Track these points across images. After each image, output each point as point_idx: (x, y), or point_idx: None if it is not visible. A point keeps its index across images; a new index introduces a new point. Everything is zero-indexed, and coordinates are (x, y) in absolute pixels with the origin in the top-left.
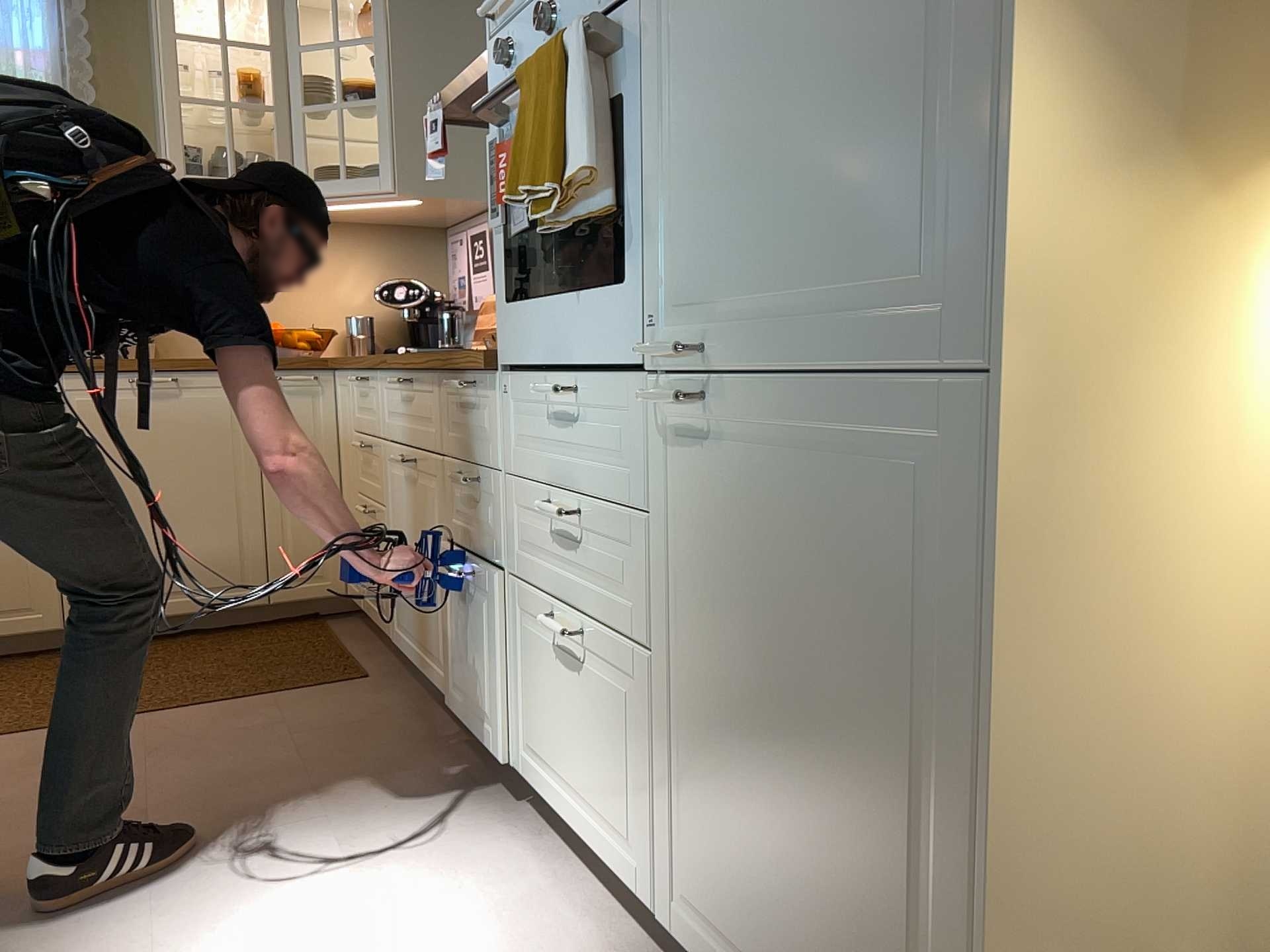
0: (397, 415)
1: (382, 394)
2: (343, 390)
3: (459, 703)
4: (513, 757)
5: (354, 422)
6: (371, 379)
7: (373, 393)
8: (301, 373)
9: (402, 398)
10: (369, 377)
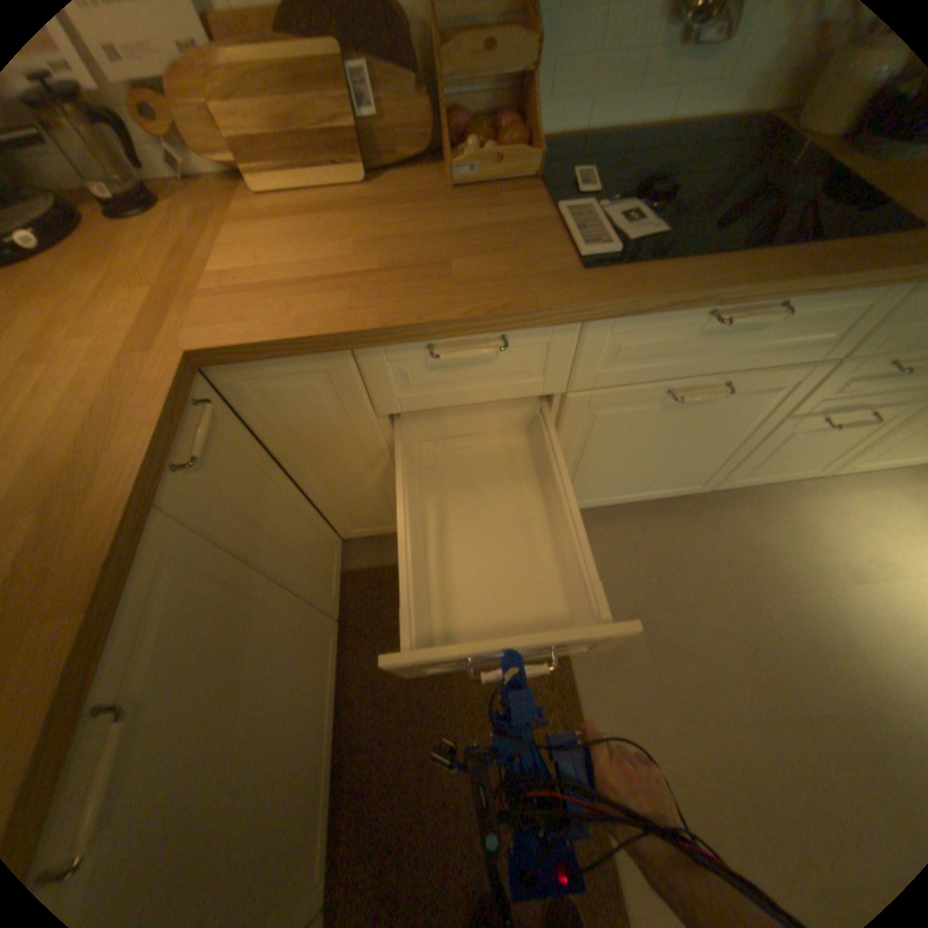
0: (667, 353)
1: (596, 343)
2: (295, 380)
3: (730, 485)
4: (830, 472)
5: (385, 406)
6: (528, 334)
7: (529, 349)
8: (178, 416)
9: (704, 331)
10: (513, 334)
